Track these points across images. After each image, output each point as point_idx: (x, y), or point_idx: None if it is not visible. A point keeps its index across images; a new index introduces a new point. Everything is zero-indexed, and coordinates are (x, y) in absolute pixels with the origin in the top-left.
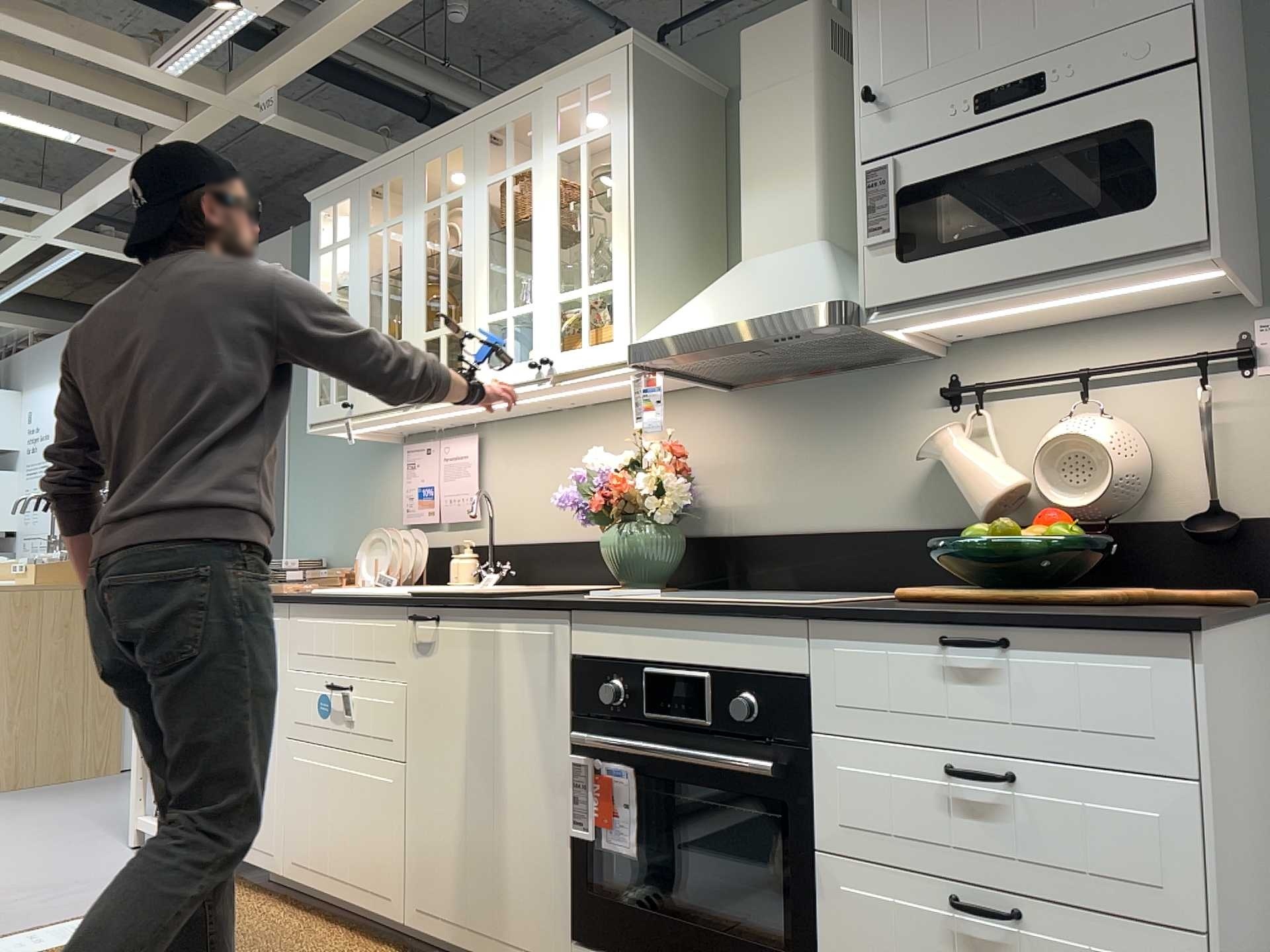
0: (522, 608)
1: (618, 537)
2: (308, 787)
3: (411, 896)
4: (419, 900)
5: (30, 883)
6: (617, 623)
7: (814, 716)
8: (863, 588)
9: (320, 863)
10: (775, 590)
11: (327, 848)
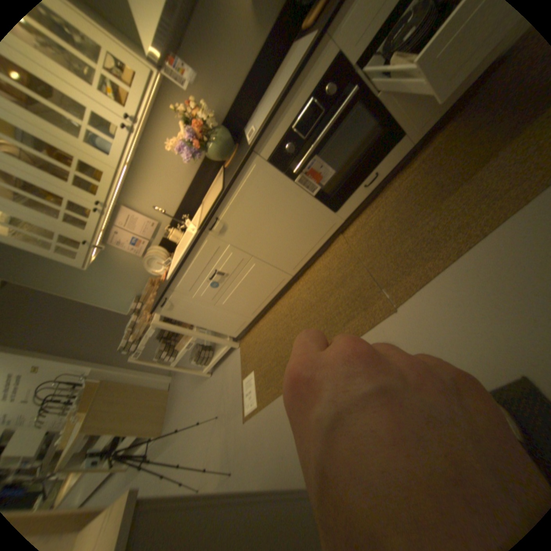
0: (240, 171)
1: (214, 145)
2: (236, 299)
3: (289, 269)
4: (292, 266)
5: (217, 402)
6: (271, 128)
7: (350, 60)
8: (274, 73)
9: (260, 301)
10: (254, 110)
11: (257, 297)
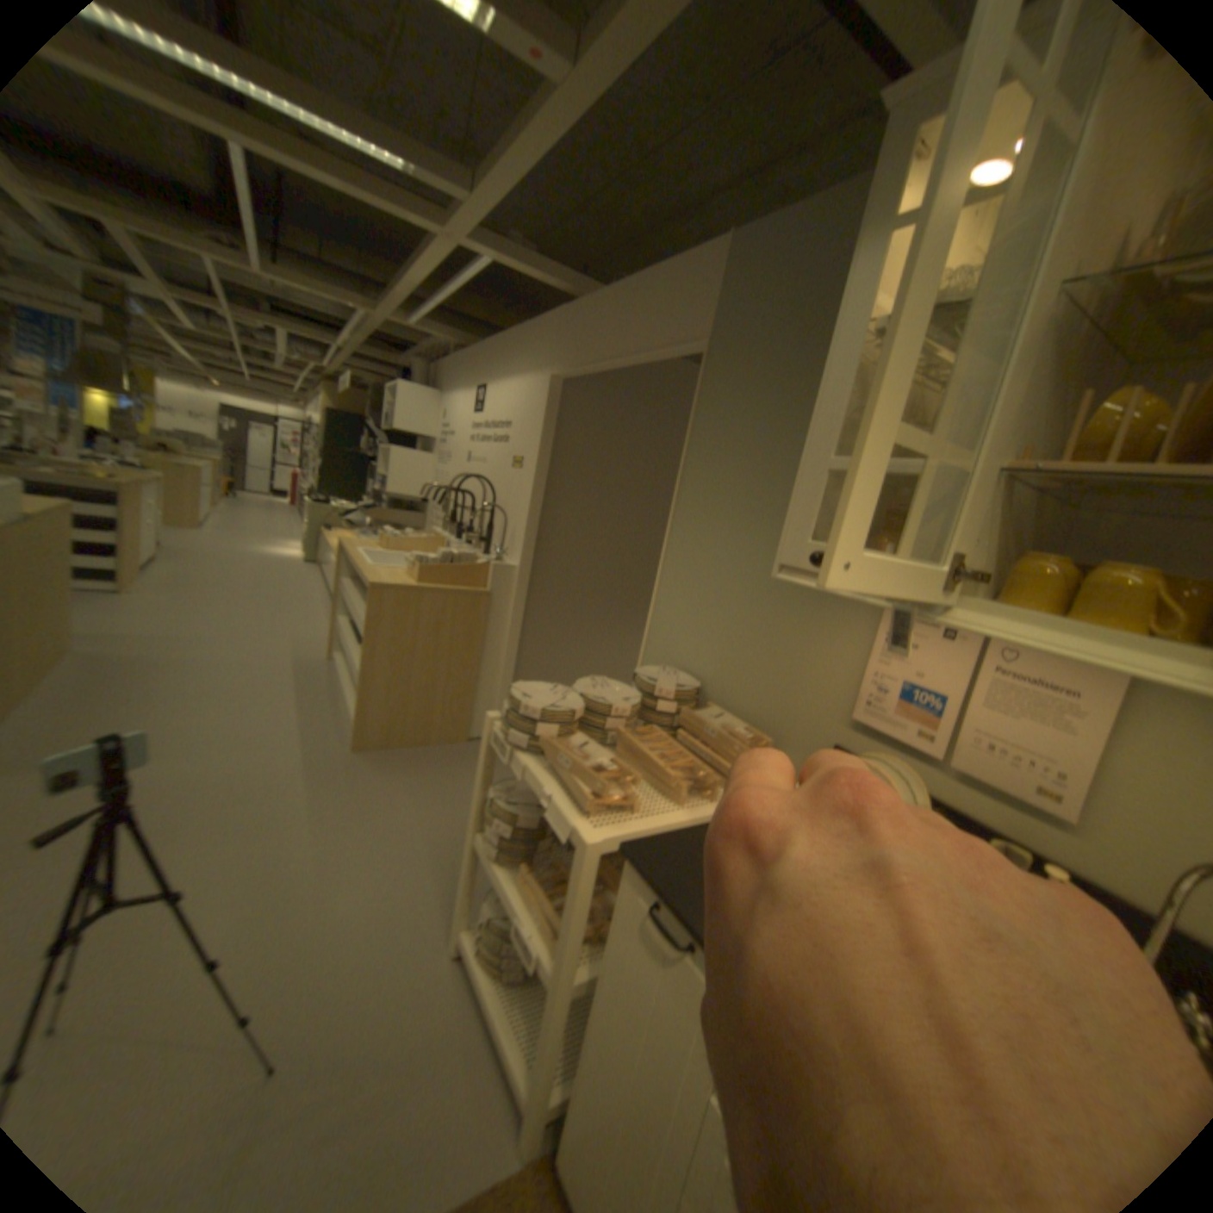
0: None
1: None
2: None
3: None
4: None
5: (334, 1039)
6: None
7: None
8: None
9: None
10: None
11: None
